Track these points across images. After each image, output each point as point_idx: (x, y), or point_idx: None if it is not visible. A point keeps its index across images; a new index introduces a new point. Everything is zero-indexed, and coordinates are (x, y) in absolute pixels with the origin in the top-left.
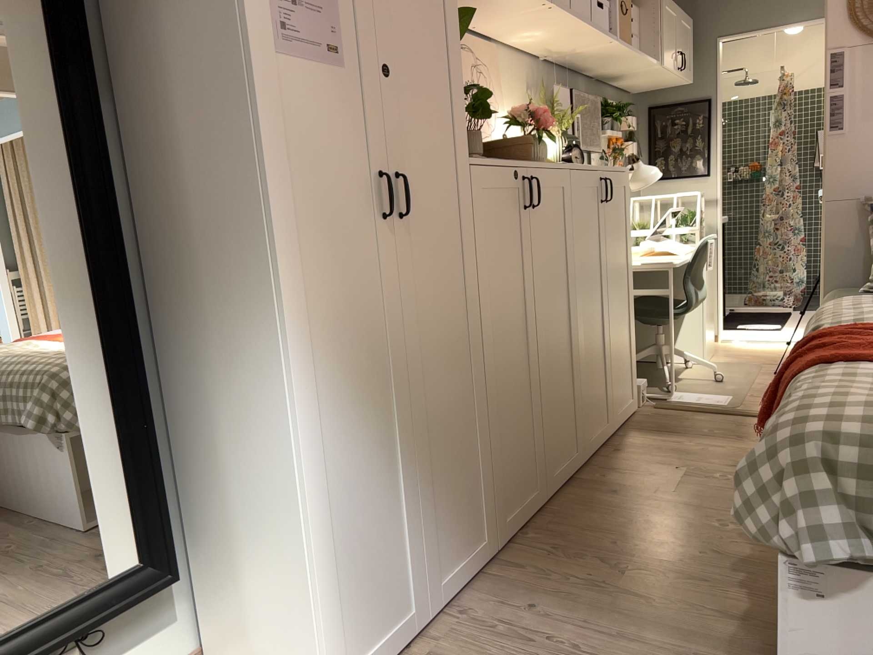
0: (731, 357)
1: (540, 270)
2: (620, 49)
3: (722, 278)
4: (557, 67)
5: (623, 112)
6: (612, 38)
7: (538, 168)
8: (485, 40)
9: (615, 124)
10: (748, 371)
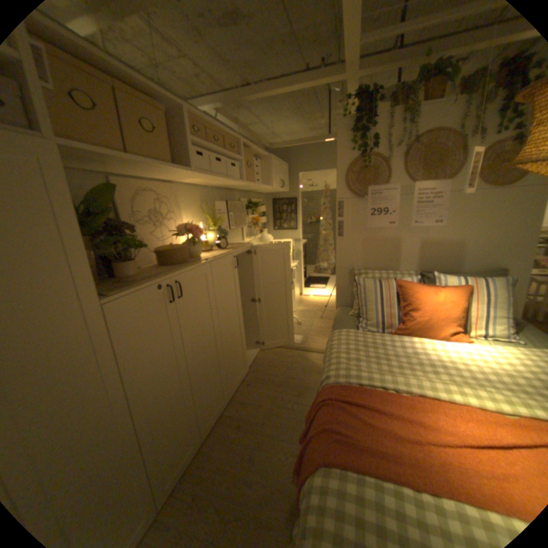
0: (305, 306)
1: (187, 329)
2: (248, 183)
3: (303, 270)
4: (221, 188)
5: (260, 202)
6: (241, 180)
7: (181, 273)
8: (167, 181)
9: (256, 209)
10: (311, 316)
